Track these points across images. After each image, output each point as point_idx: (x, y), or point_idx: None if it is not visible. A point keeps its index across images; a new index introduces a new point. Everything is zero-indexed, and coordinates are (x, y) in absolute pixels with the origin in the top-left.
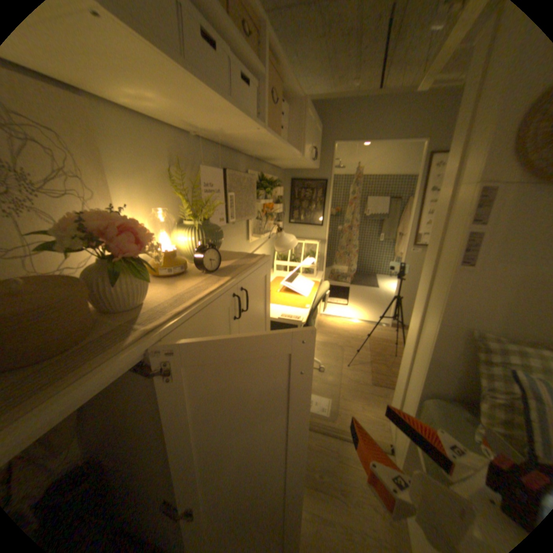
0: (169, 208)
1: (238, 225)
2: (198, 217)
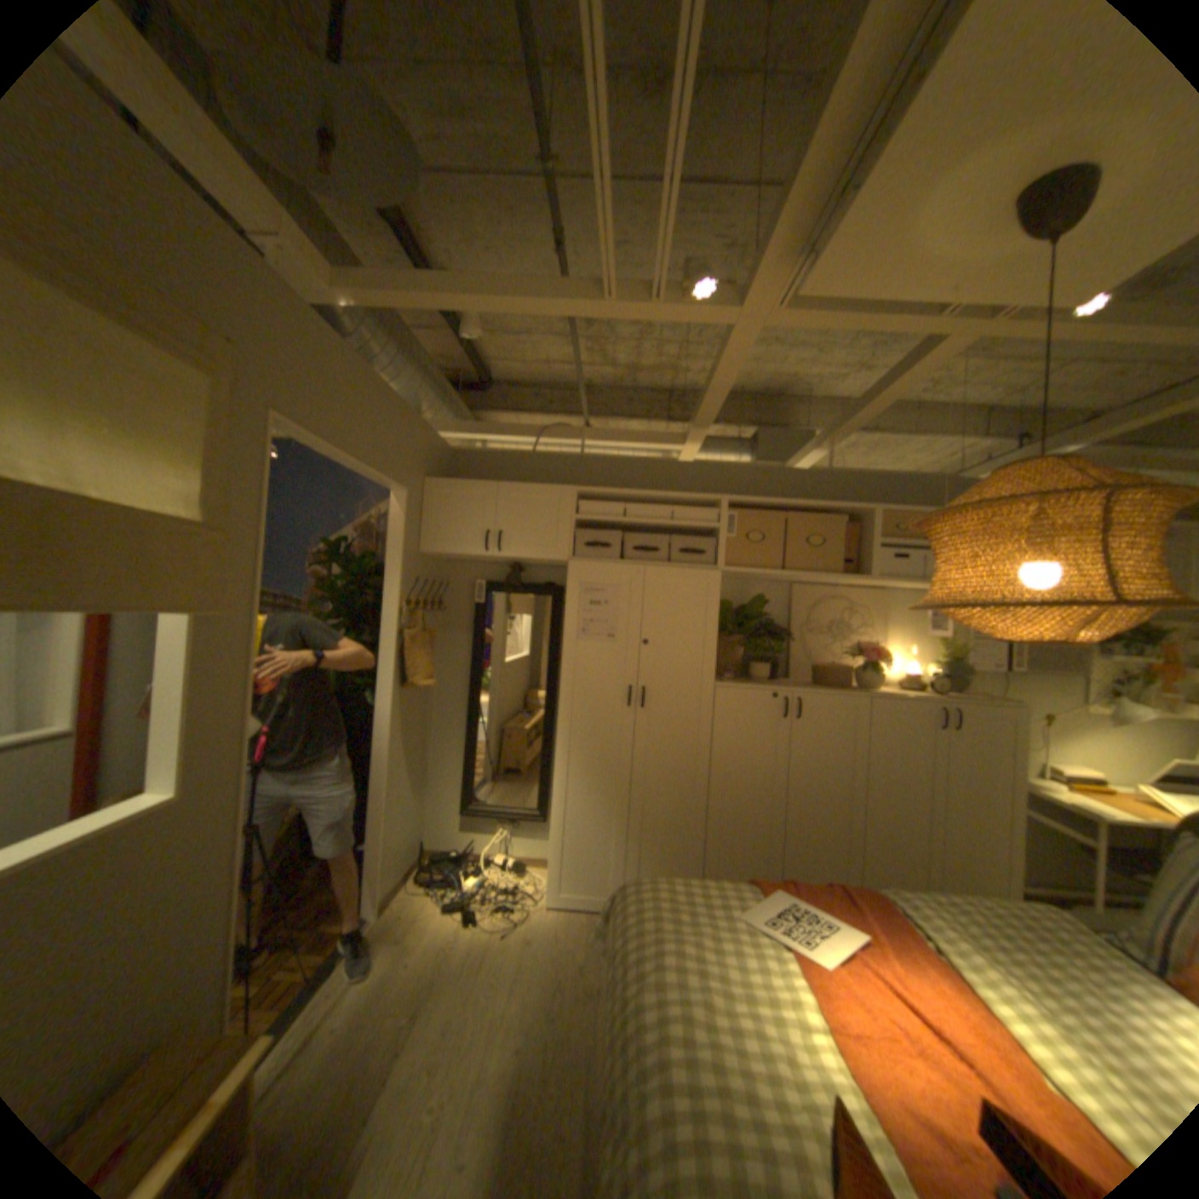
0: (936, 652)
1: (1060, 686)
2: (955, 660)
